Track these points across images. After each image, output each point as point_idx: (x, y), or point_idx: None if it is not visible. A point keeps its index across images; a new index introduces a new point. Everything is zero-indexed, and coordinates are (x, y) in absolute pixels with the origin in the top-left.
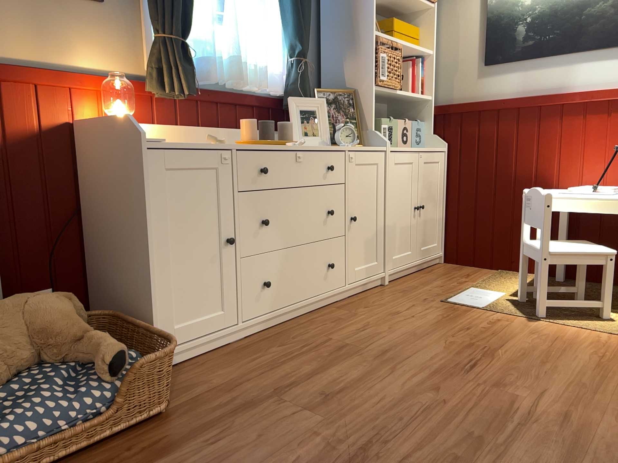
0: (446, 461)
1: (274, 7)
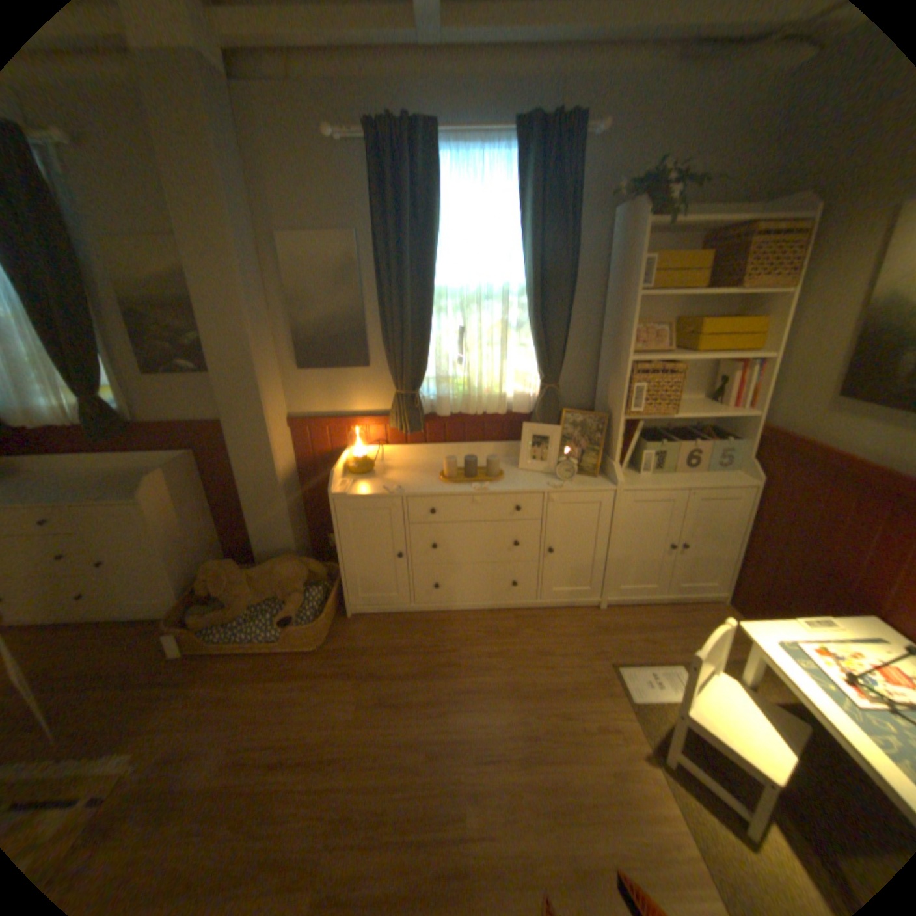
0: (344, 815)
1: (526, 335)
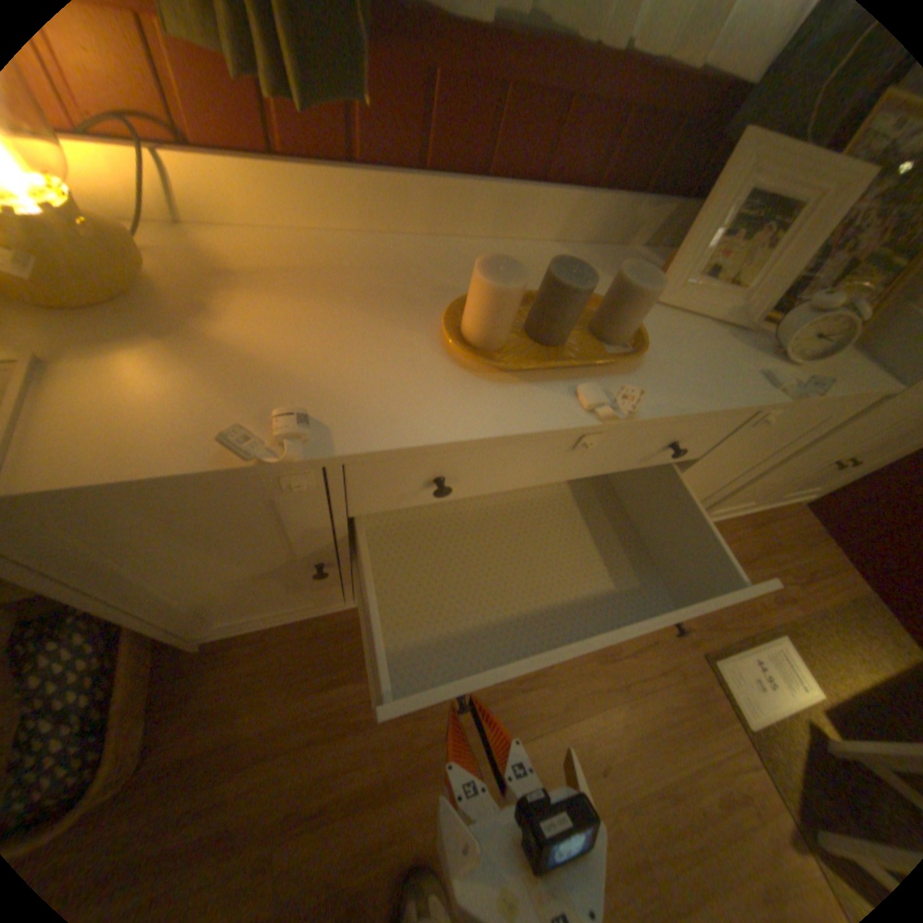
0: None
1: None
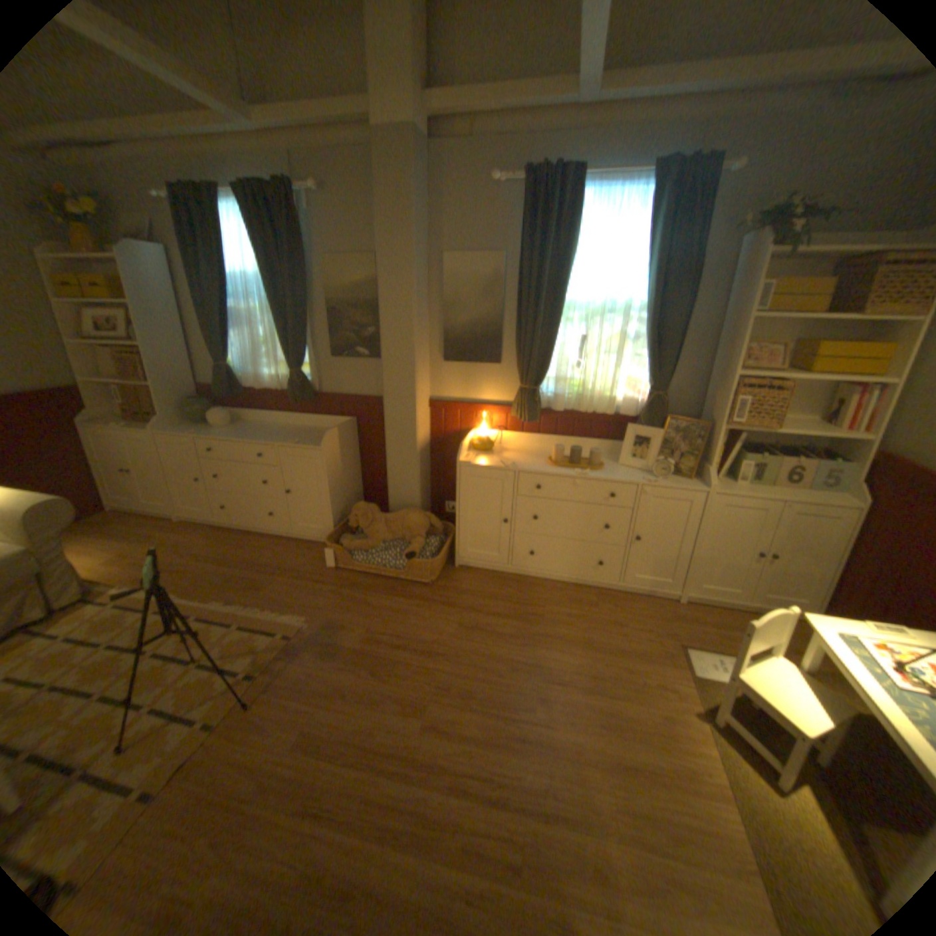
0: (446, 687)
1: (641, 346)
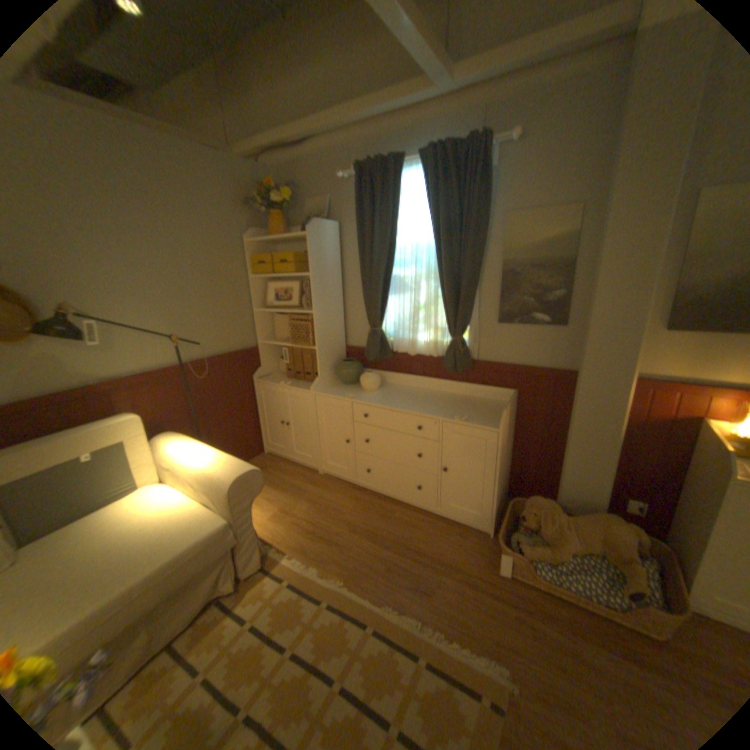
0: None
1: None
